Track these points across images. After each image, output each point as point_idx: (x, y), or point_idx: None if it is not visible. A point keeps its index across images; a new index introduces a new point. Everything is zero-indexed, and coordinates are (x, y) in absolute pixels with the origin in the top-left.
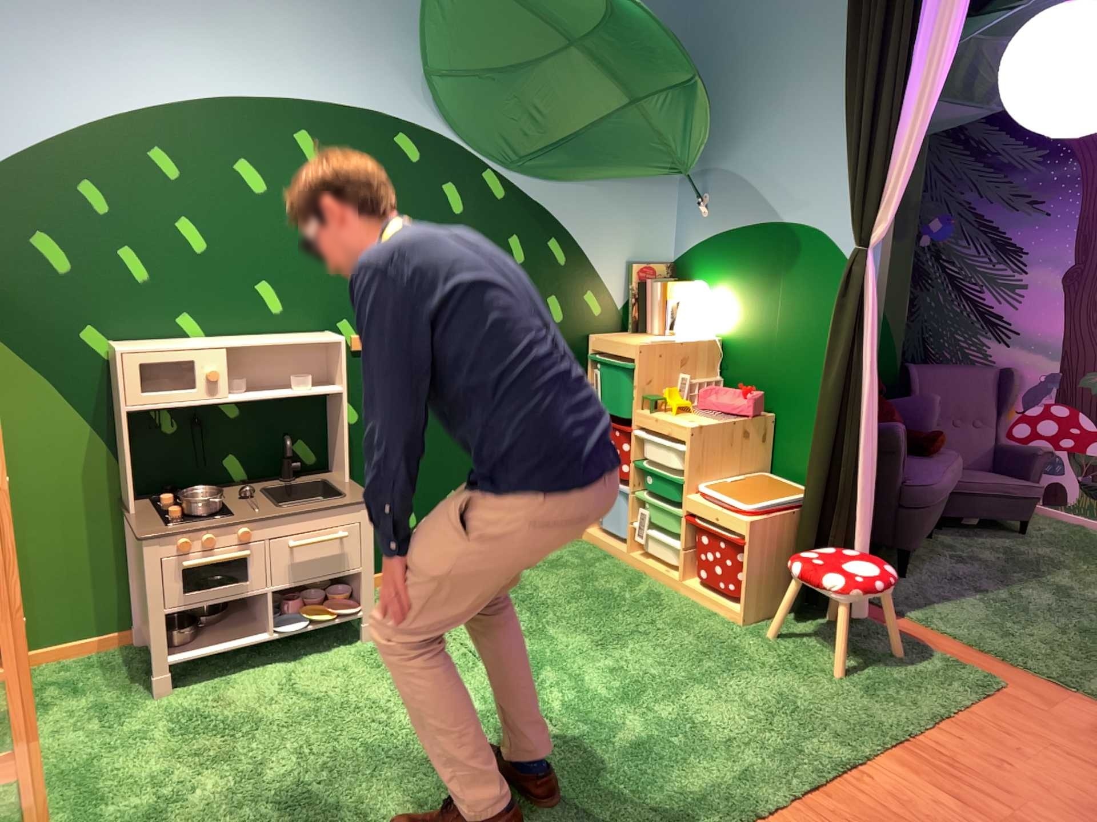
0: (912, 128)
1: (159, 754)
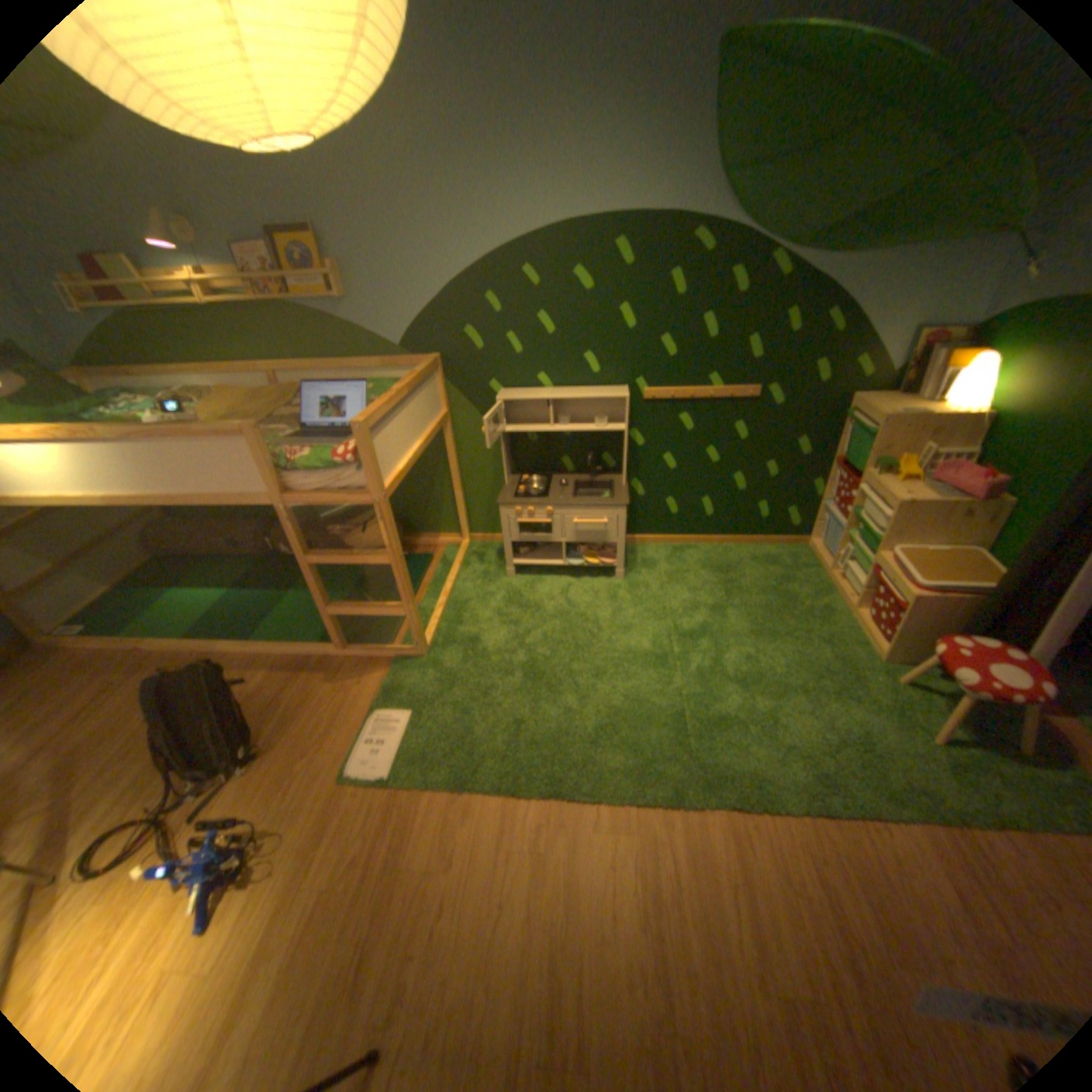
0: None
1: (493, 609)
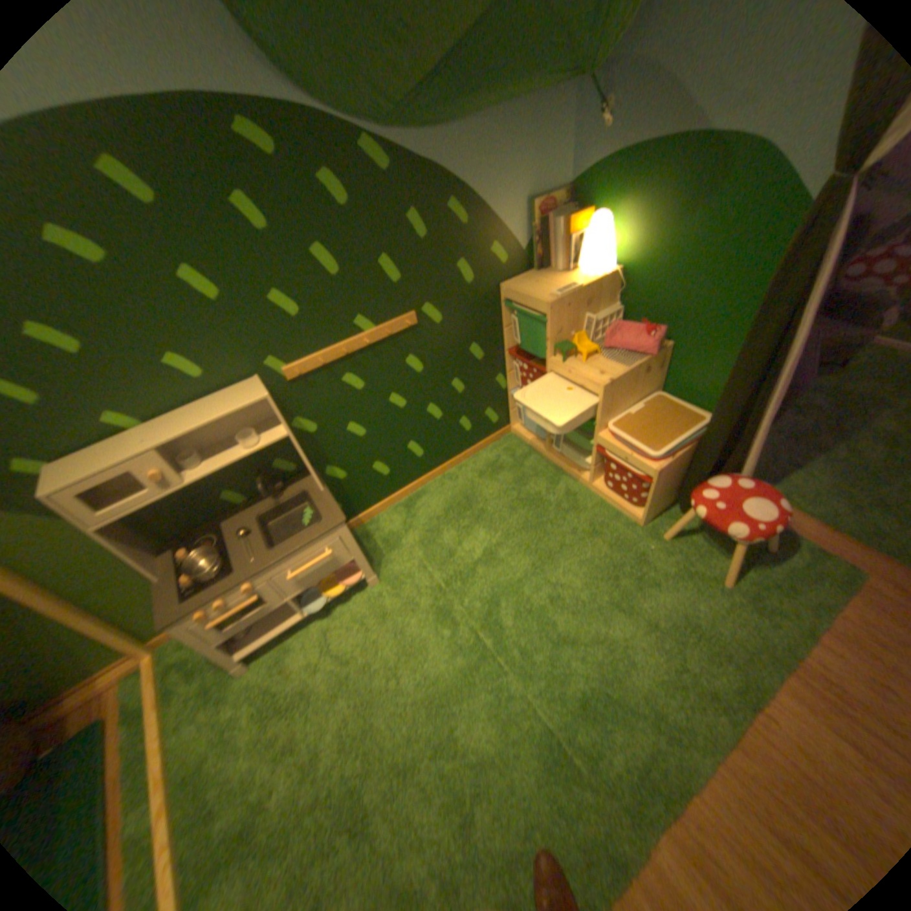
0: None
1: (246, 744)
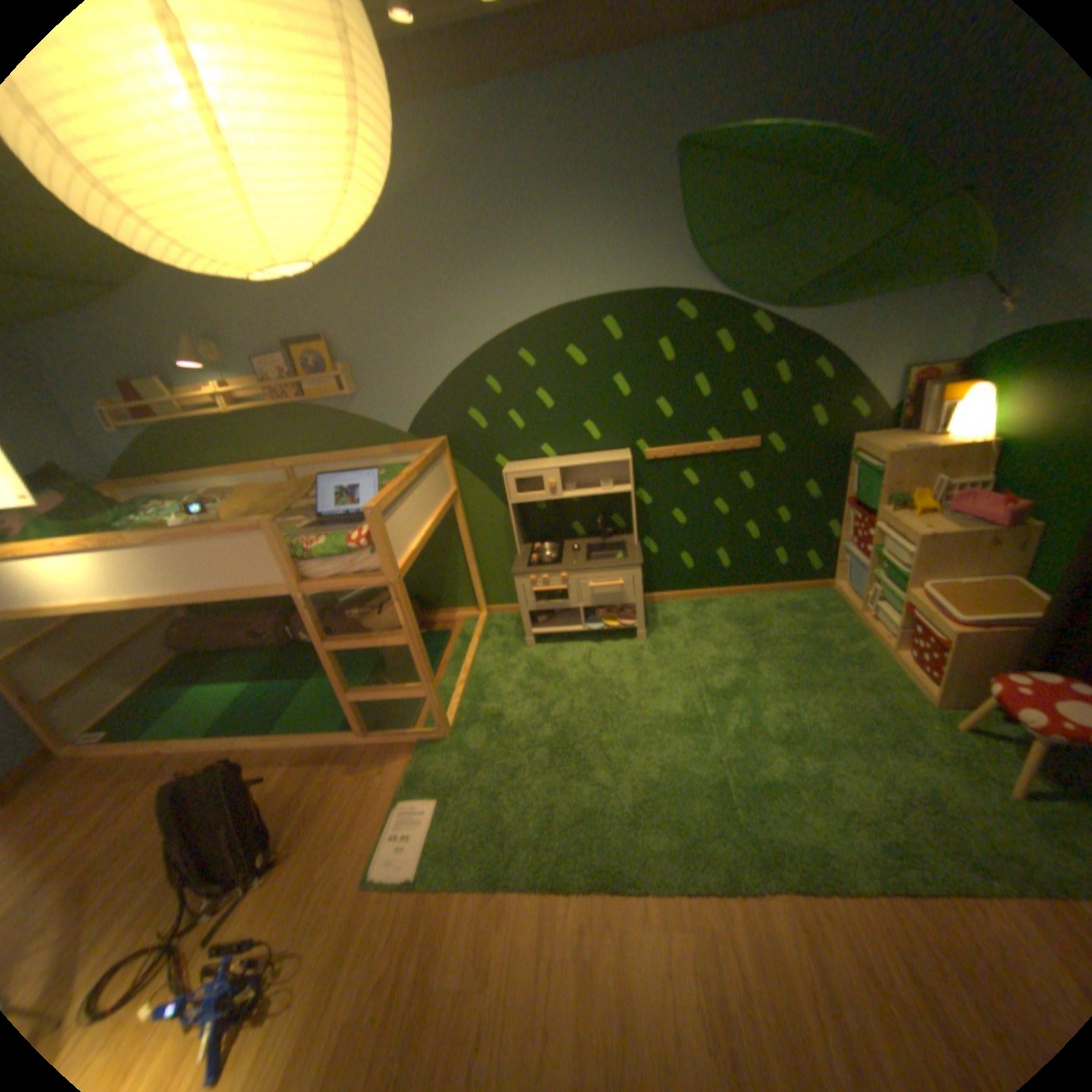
0: None
1: (515, 682)
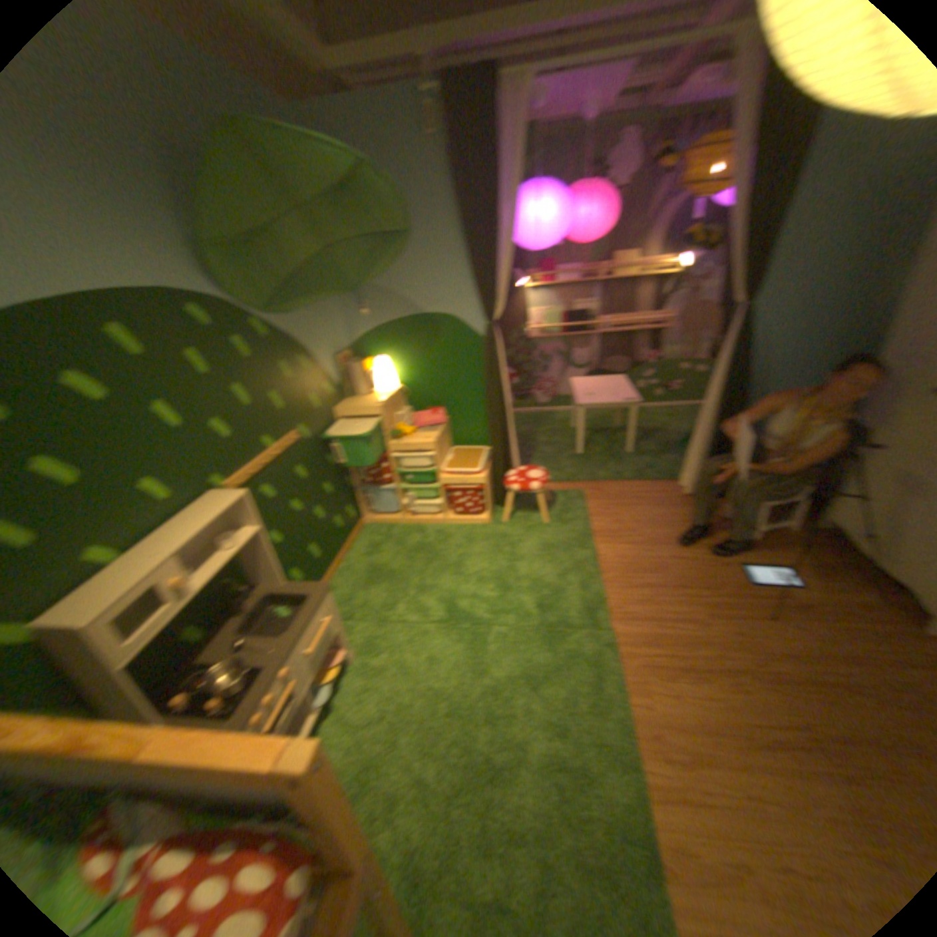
0: (508, 256)
1: None
